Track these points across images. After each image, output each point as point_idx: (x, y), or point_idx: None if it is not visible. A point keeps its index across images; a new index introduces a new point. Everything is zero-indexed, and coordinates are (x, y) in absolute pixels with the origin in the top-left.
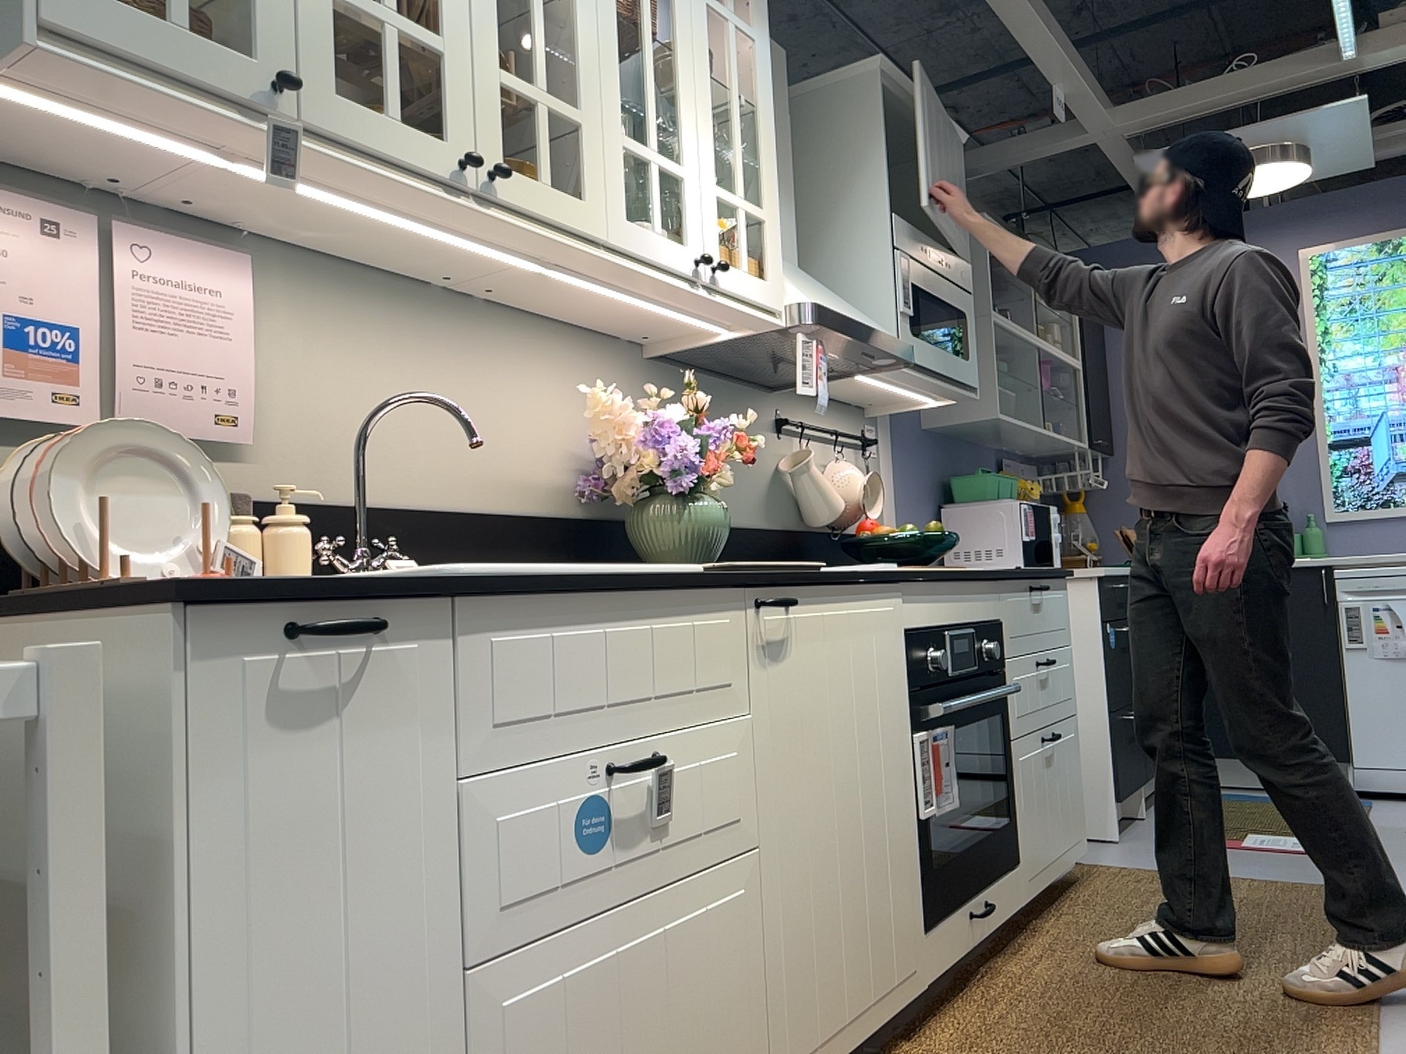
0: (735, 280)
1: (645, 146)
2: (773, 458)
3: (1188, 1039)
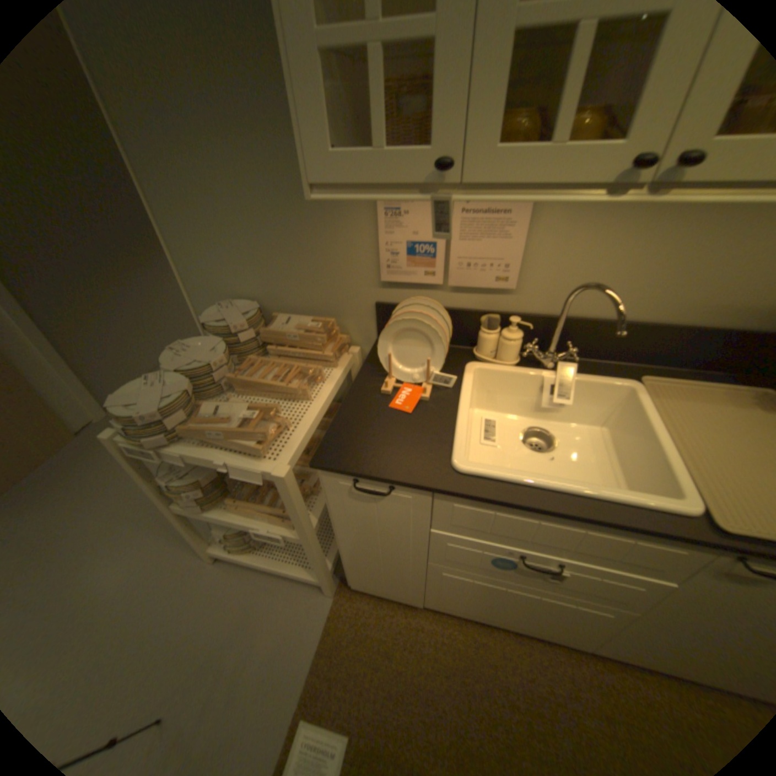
0: None
1: None
2: None
3: None
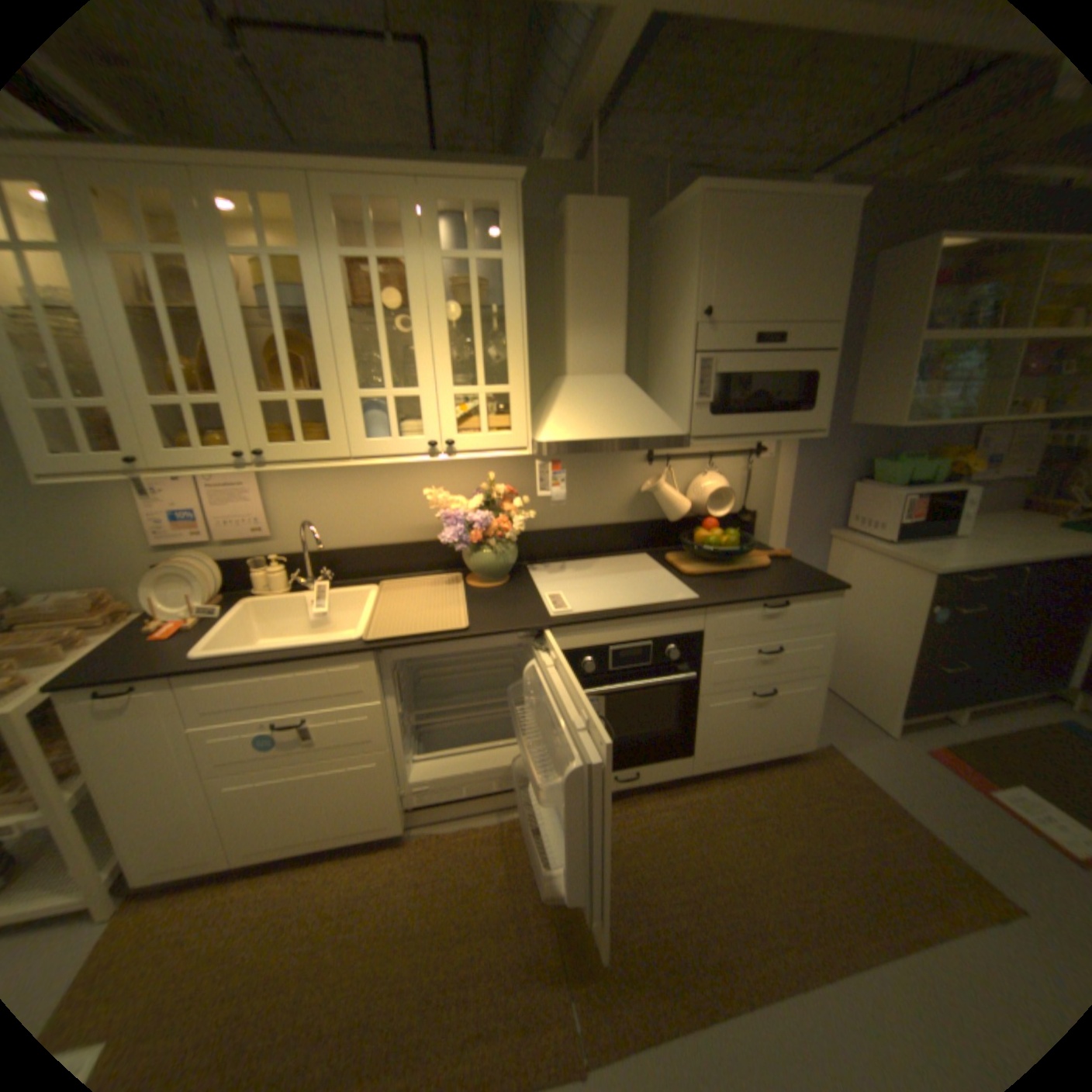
0: (472, 443)
1: (381, 389)
2: (637, 480)
3: (639, 919)
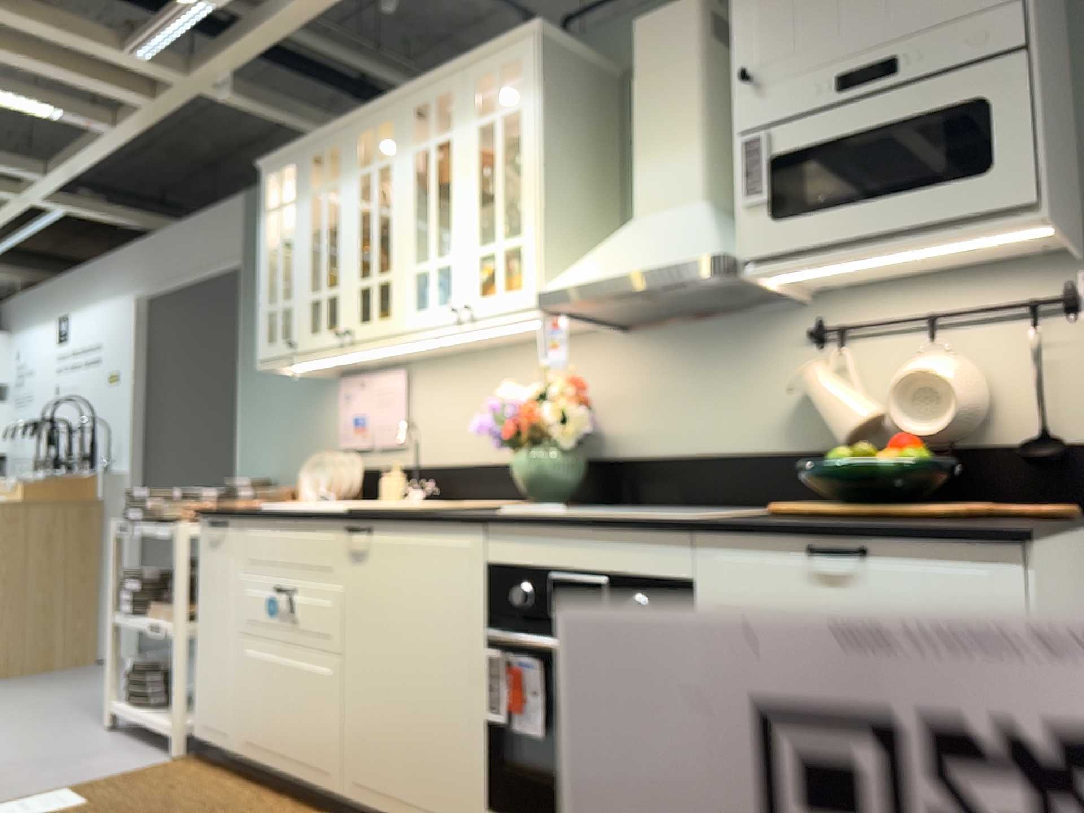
0: (488, 305)
1: (427, 261)
2: (798, 376)
3: None
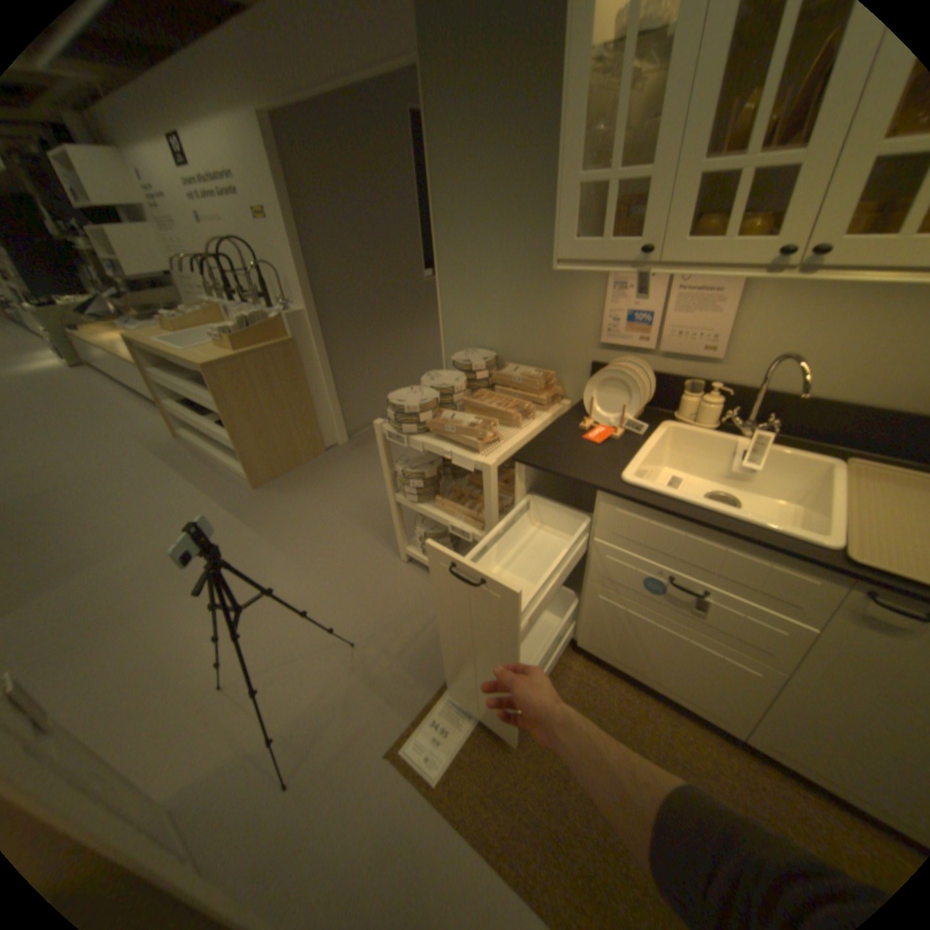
0: None
1: None
2: None
3: None
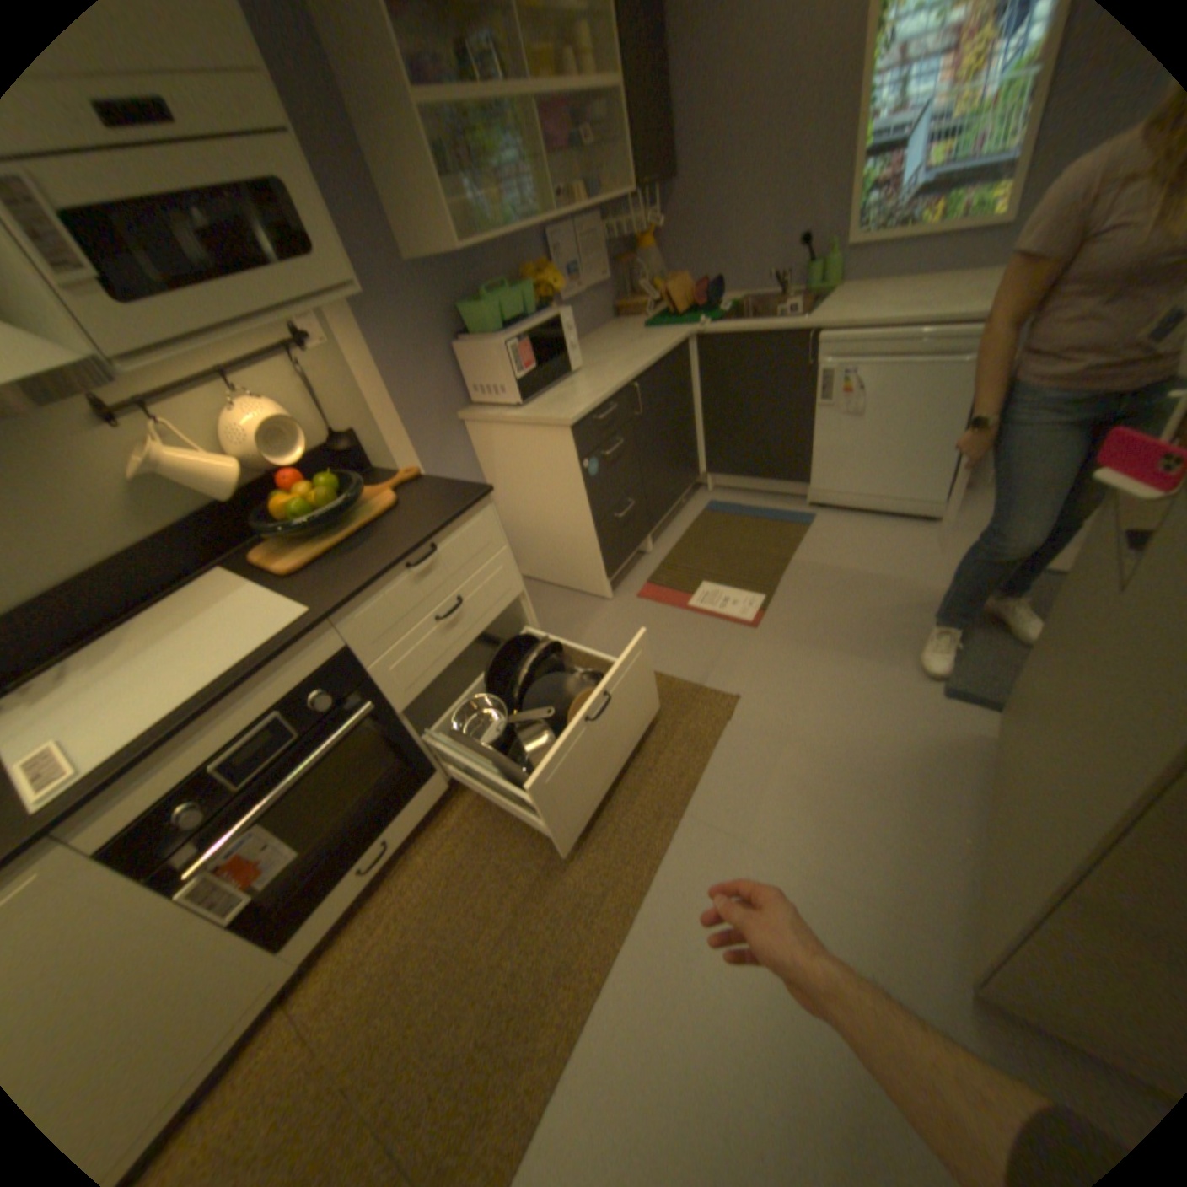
0: None
1: None
2: (114, 461)
3: (459, 1008)
